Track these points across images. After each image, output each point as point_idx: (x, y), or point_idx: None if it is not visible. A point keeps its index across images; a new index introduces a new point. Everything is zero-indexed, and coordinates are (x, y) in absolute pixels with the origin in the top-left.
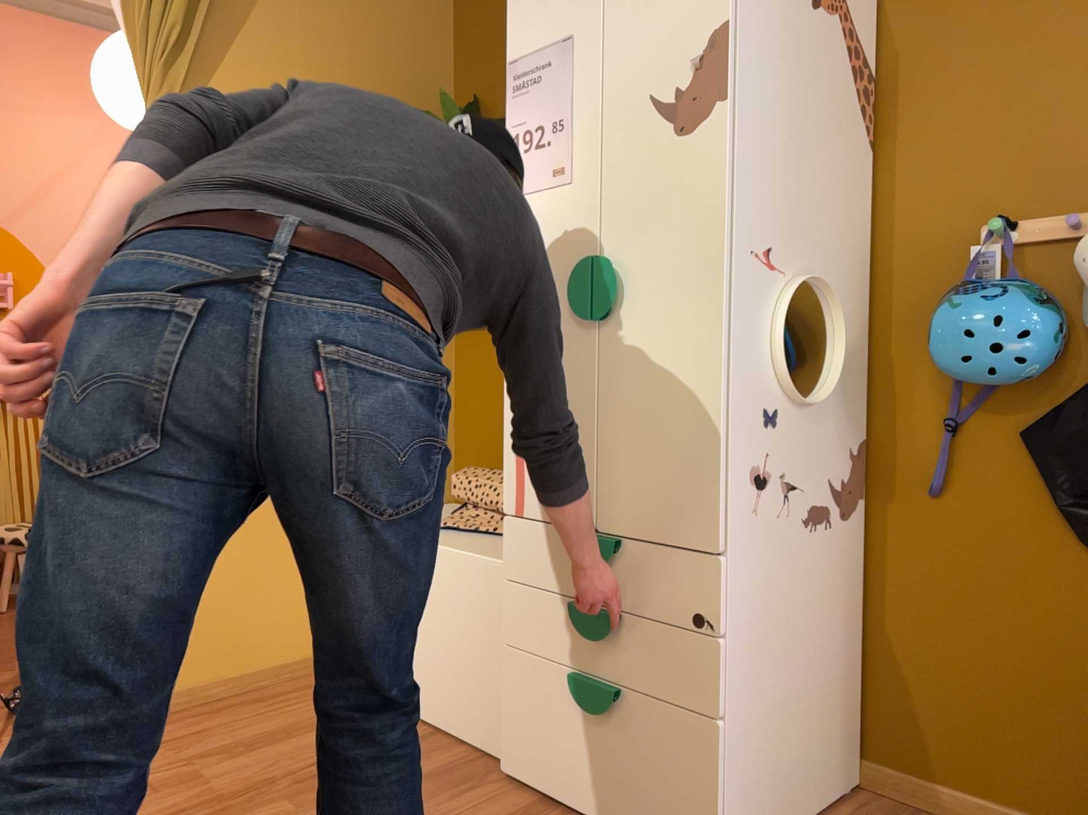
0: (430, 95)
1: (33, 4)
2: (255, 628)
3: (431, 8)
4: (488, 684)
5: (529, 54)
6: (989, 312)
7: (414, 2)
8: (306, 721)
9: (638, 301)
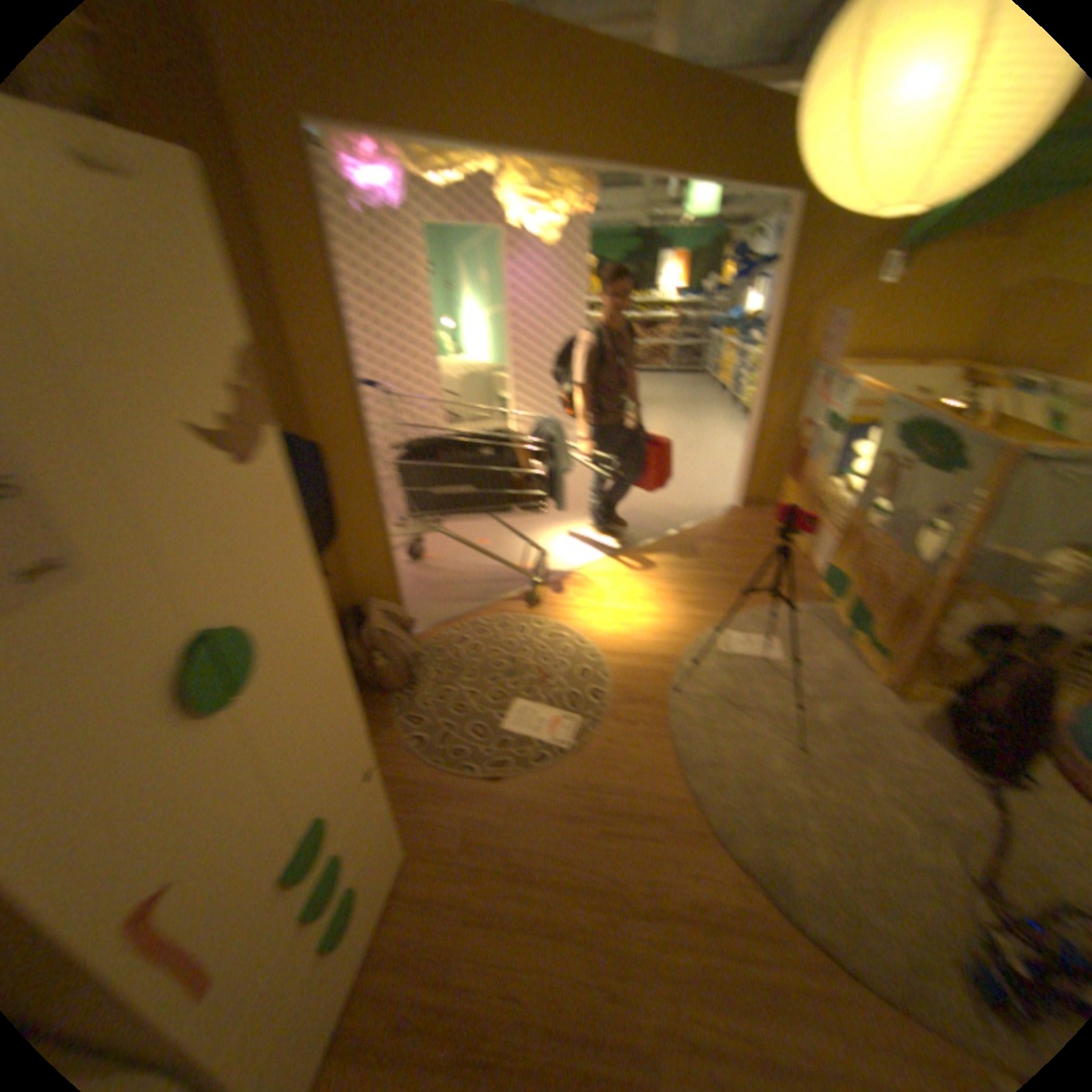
0: None
1: None
2: None
3: None
4: None
5: None
6: None
7: None
8: None
9: (264, 642)
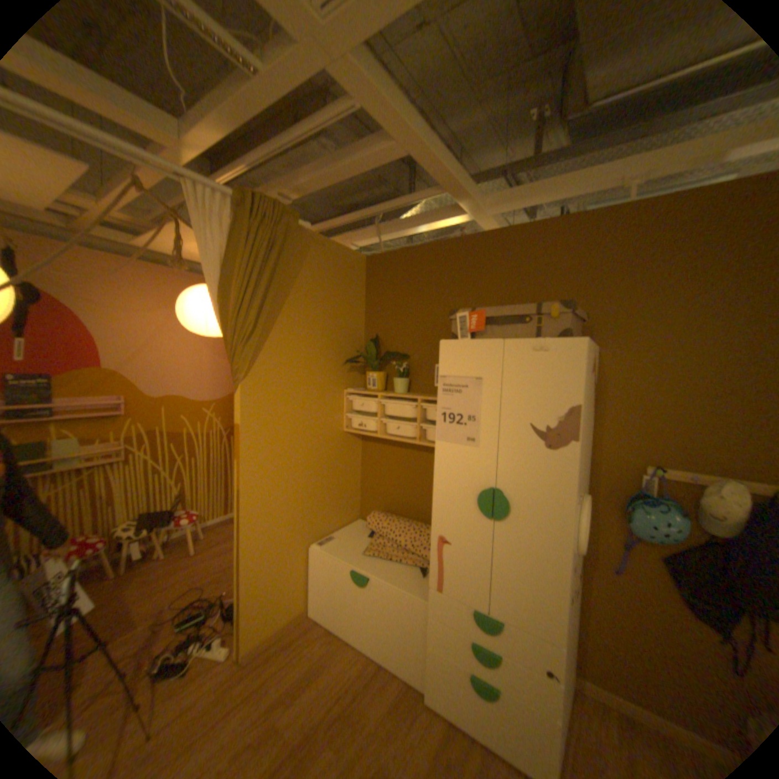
0: (355, 332)
1: (128, 251)
2: (280, 608)
3: (356, 291)
4: (413, 654)
5: (453, 376)
6: (664, 520)
7: (349, 289)
8: (314, 664)
9: (519, 517)
